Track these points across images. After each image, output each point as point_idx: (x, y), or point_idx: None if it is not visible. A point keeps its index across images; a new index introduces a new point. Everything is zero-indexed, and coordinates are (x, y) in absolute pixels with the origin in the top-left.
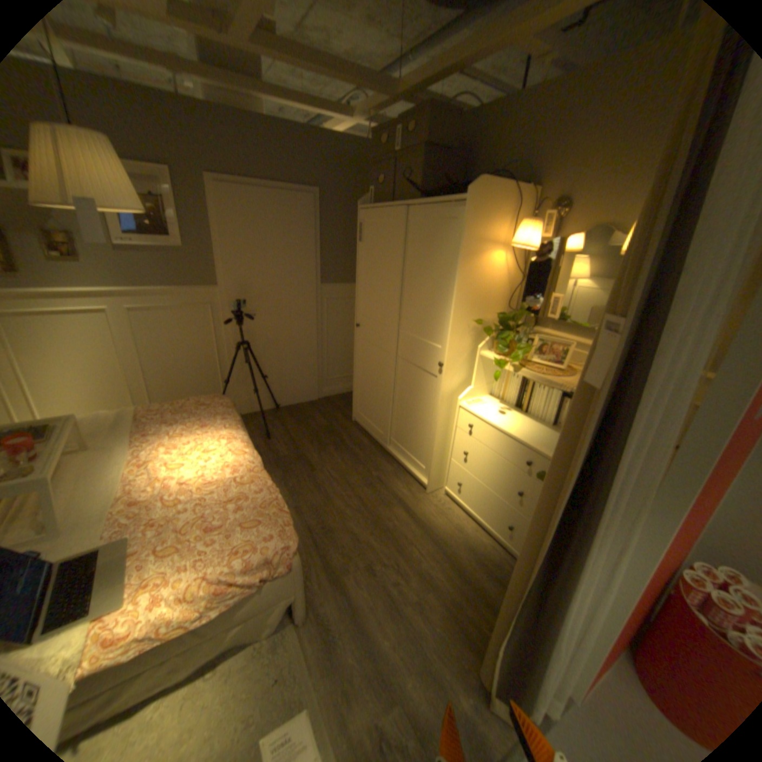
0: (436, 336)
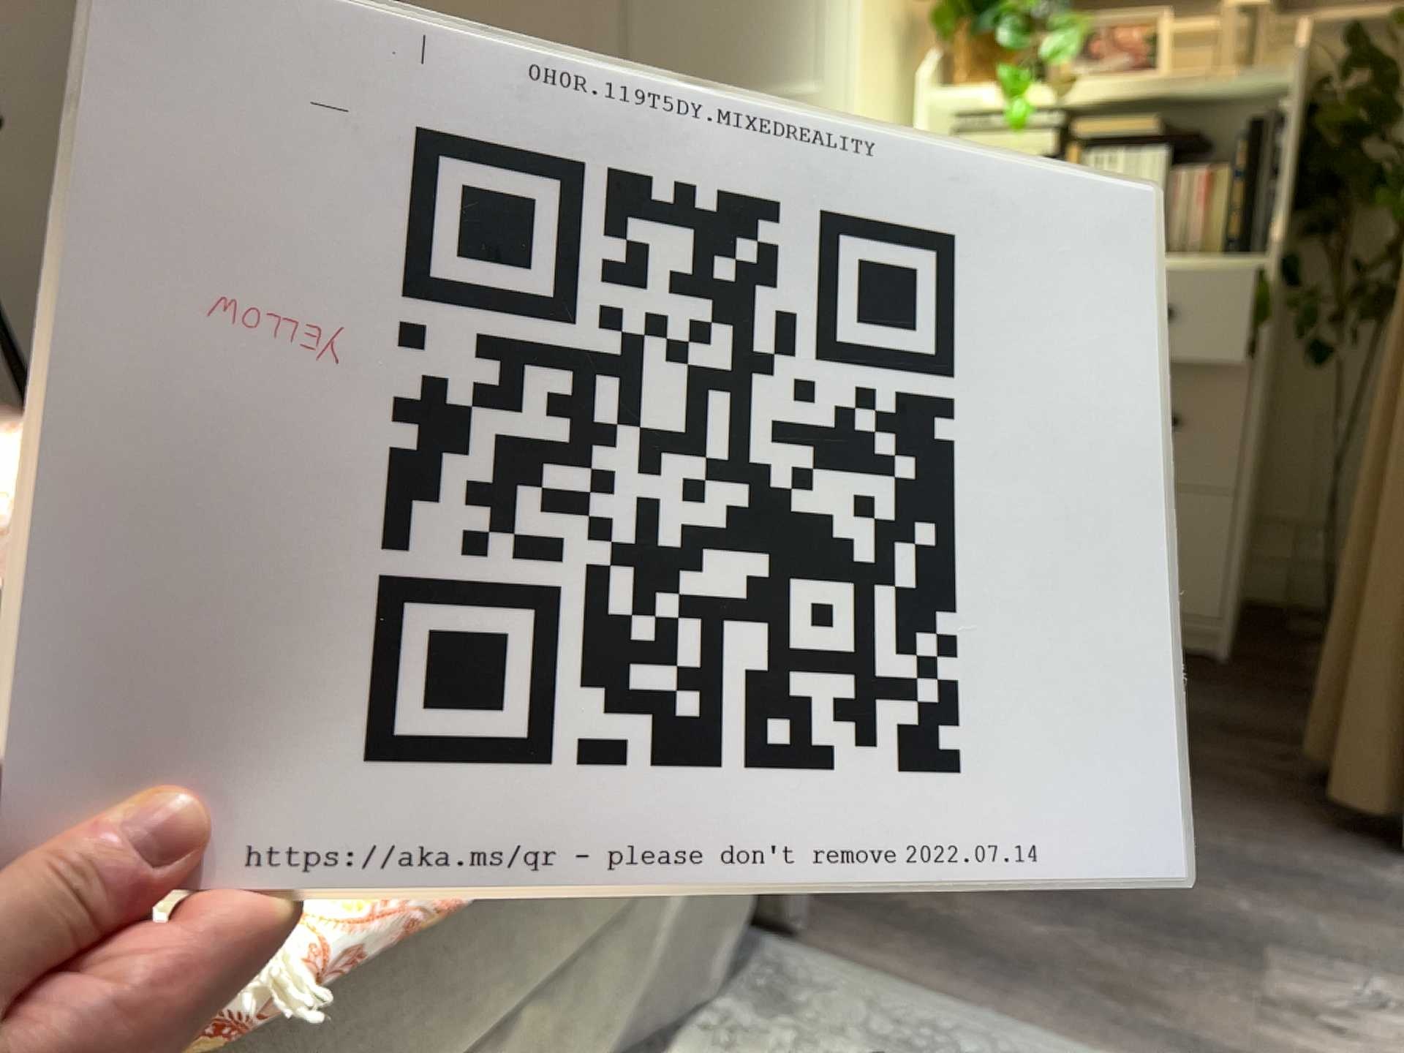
0: (789, 60)
